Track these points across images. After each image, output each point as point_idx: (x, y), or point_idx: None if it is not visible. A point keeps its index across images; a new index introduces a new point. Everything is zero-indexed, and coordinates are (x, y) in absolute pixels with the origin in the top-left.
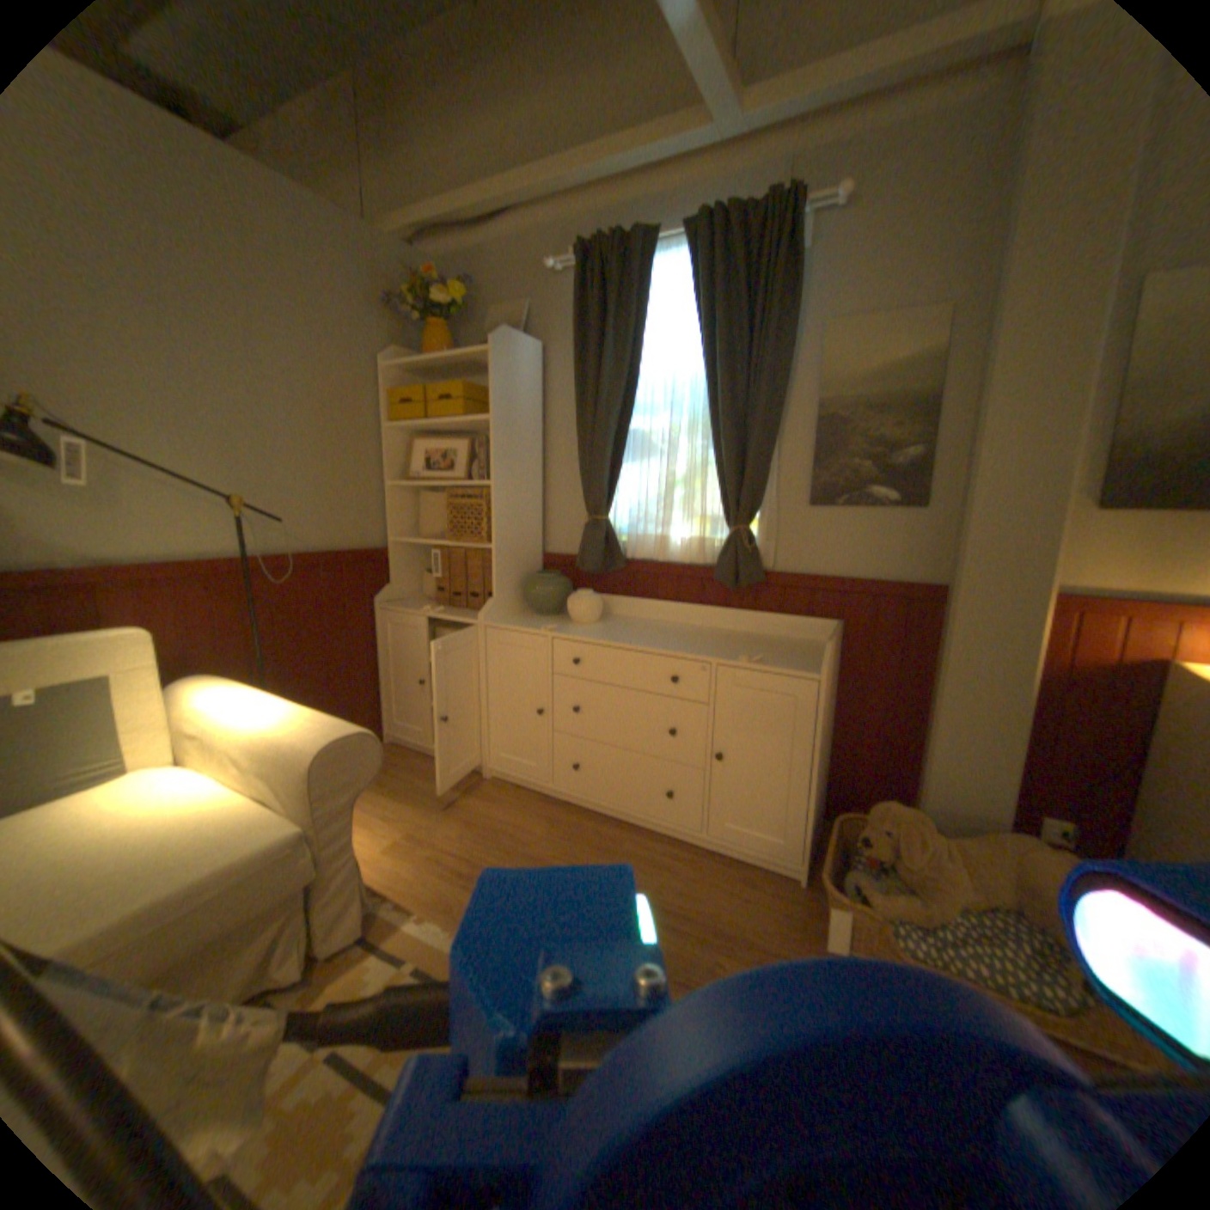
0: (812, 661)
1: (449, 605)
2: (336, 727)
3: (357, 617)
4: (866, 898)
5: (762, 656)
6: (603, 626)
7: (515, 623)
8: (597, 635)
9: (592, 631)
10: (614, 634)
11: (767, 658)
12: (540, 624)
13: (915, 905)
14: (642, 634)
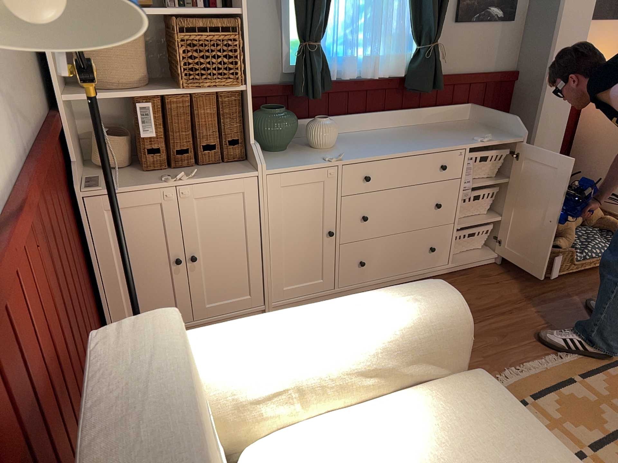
0: (497, 132)
1: (166, 168)
2: (424, 289)
3: (70, 218)
4: (557, 246)
5: (481, 136)
6: (347, 145)
7: (291, 164)
8: (372, 152)
9: (357, 151)
10: (375, 148)
11: (482, 137)
12: (307, 157)
13: (564, 240)
14: (388, 143)
